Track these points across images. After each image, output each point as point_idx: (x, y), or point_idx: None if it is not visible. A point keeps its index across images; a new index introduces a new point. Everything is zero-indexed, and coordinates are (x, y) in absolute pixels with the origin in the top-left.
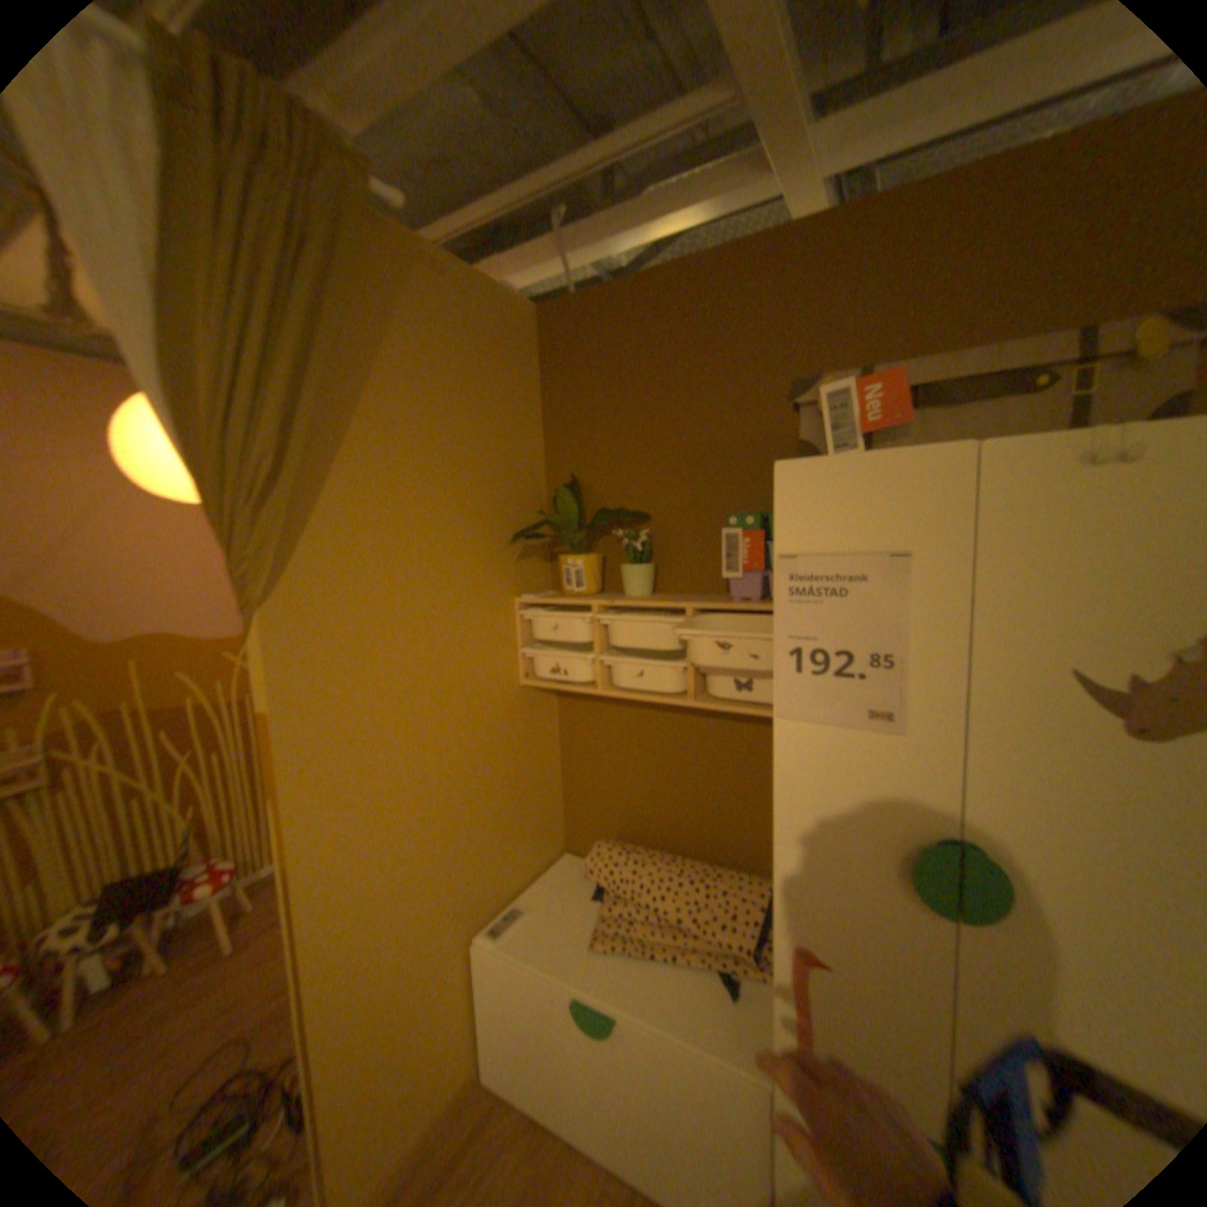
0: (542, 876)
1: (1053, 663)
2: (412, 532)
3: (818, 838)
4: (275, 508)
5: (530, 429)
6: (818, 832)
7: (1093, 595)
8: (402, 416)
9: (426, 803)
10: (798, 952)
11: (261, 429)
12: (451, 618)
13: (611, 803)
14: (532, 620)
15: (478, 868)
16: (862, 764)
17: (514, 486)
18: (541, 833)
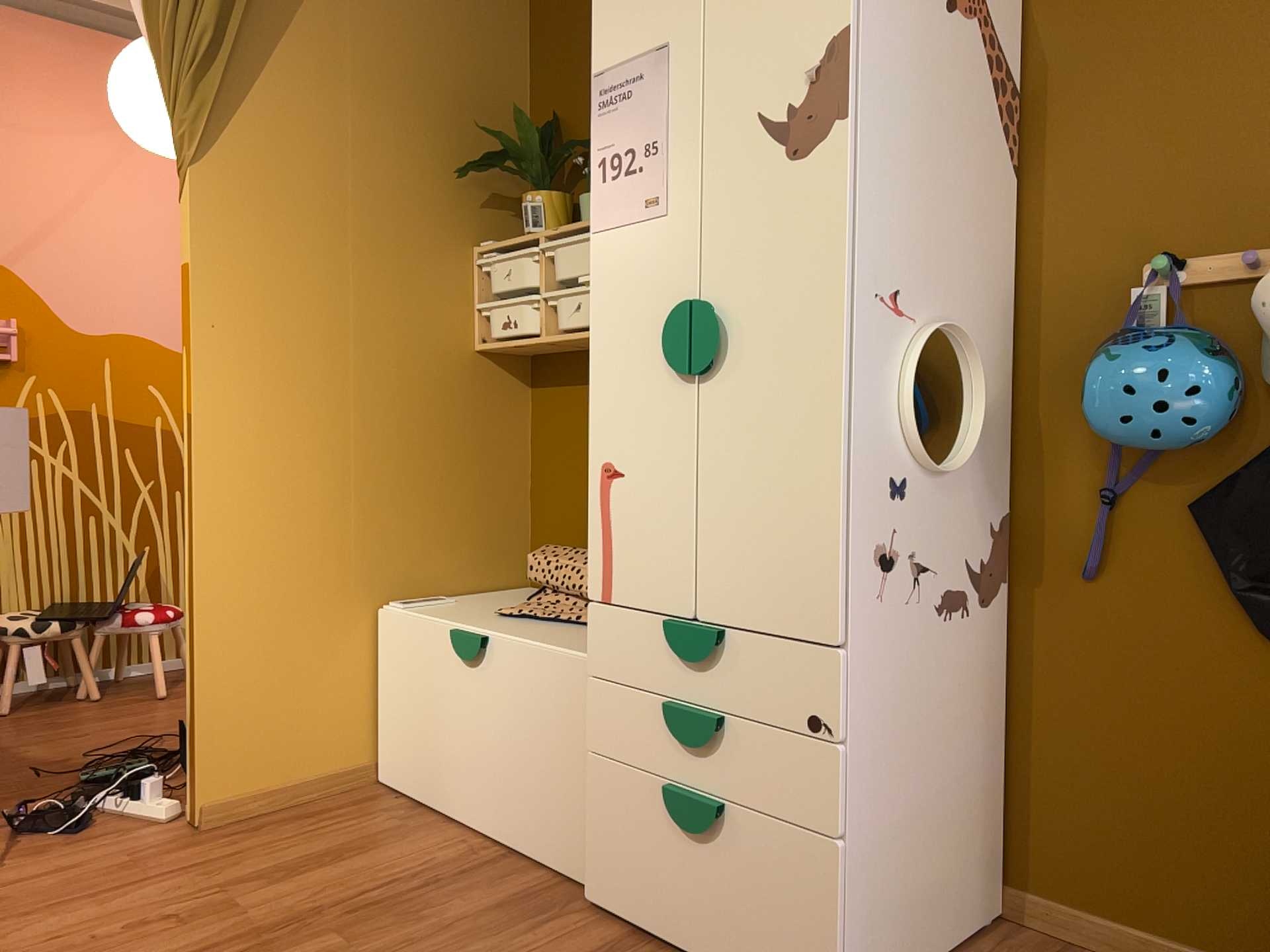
0: (485, 592)
1: (748, 112)
2: (349, 141)
3: (615, 341)
4: (214, 82)
5: (511, 65)
6: (616, 335)
7: (767, 45)
8: (349, 26)
9: (338, 423)
10: (603, 468)
11: (207, 10)
12: (387, 242)
13: (574, 512)
14: (488, 270)
15: (397, 533)
16: (642, 254)
17: (483, 123)
18: (491, 543)
